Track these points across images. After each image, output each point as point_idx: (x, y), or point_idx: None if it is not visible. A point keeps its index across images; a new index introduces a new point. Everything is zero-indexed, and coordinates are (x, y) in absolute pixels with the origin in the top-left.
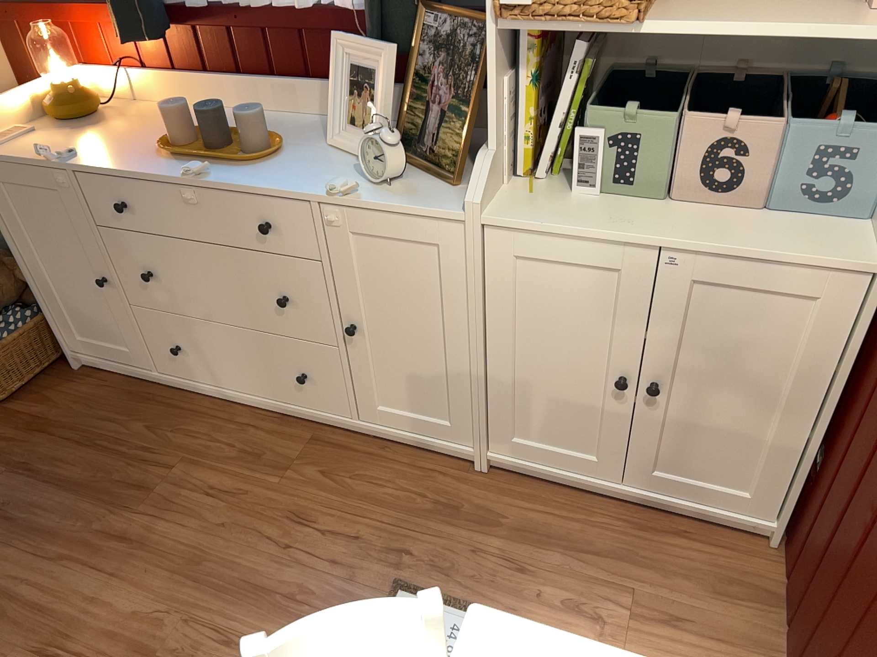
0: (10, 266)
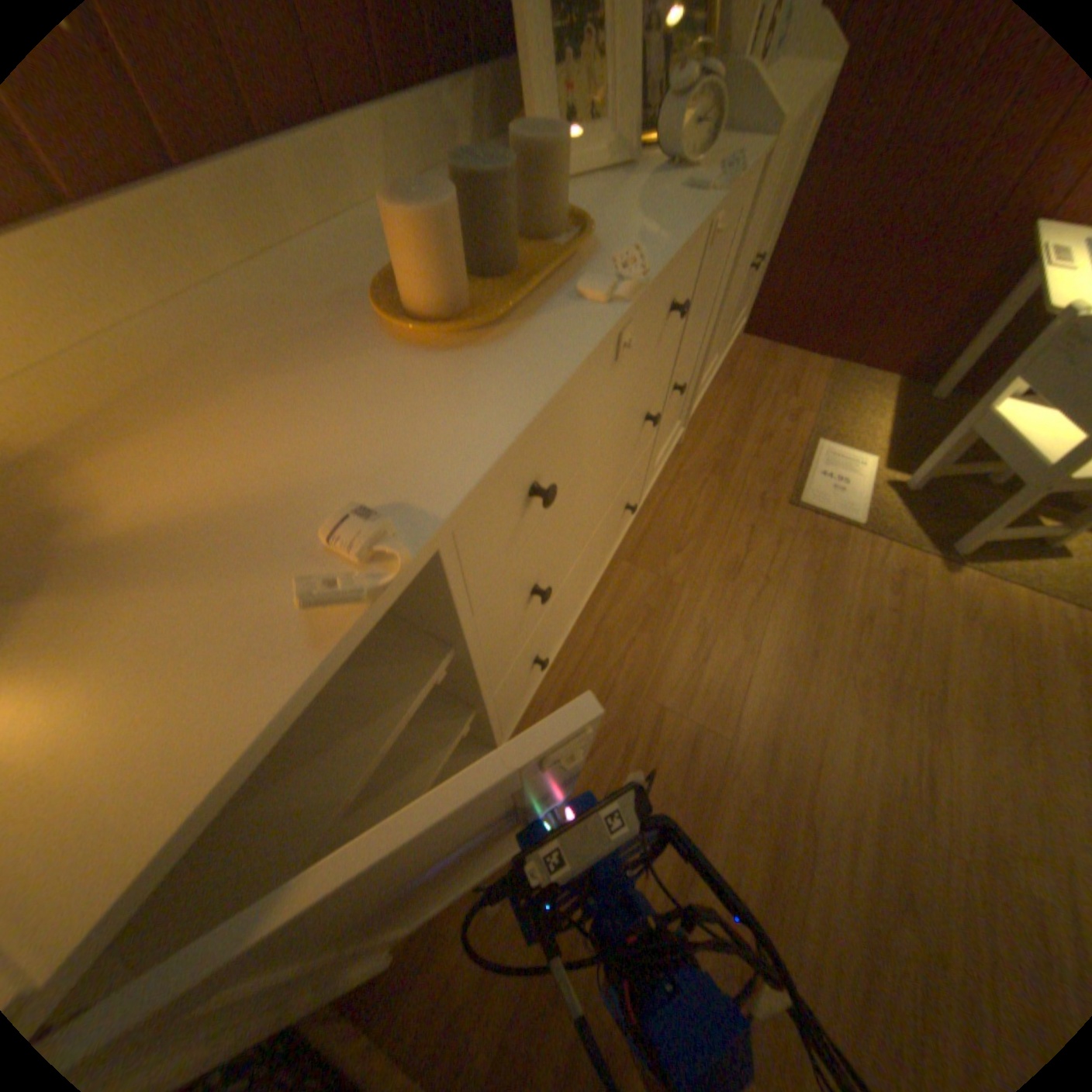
0: None
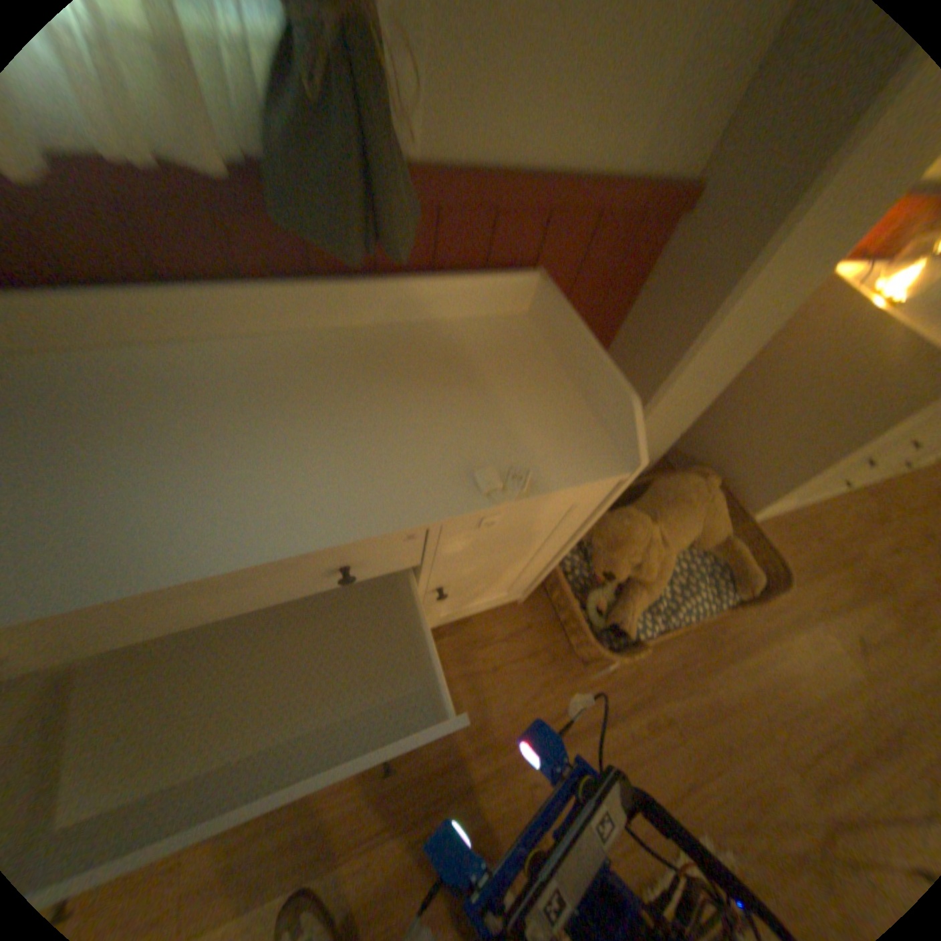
0: (716, 489)
